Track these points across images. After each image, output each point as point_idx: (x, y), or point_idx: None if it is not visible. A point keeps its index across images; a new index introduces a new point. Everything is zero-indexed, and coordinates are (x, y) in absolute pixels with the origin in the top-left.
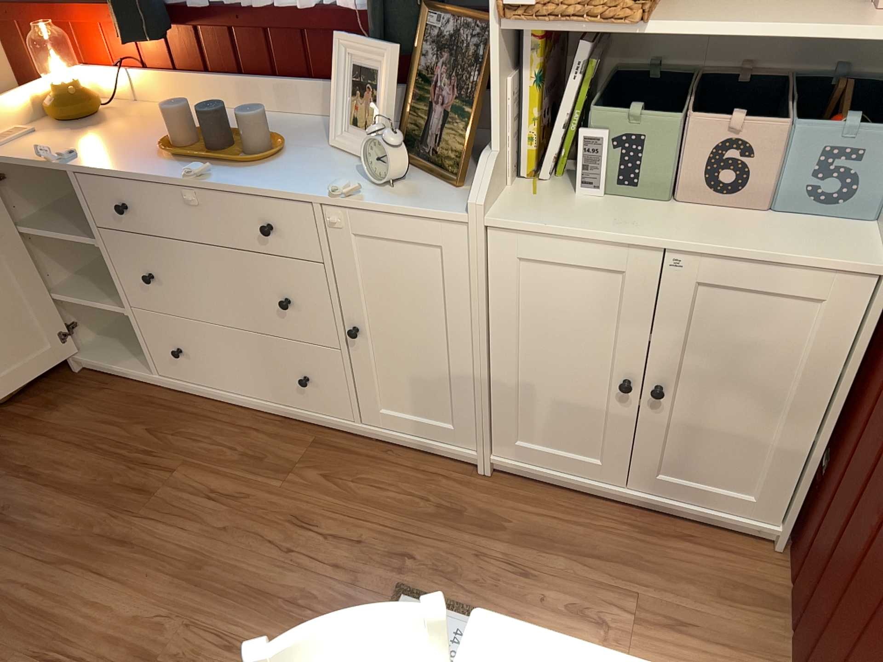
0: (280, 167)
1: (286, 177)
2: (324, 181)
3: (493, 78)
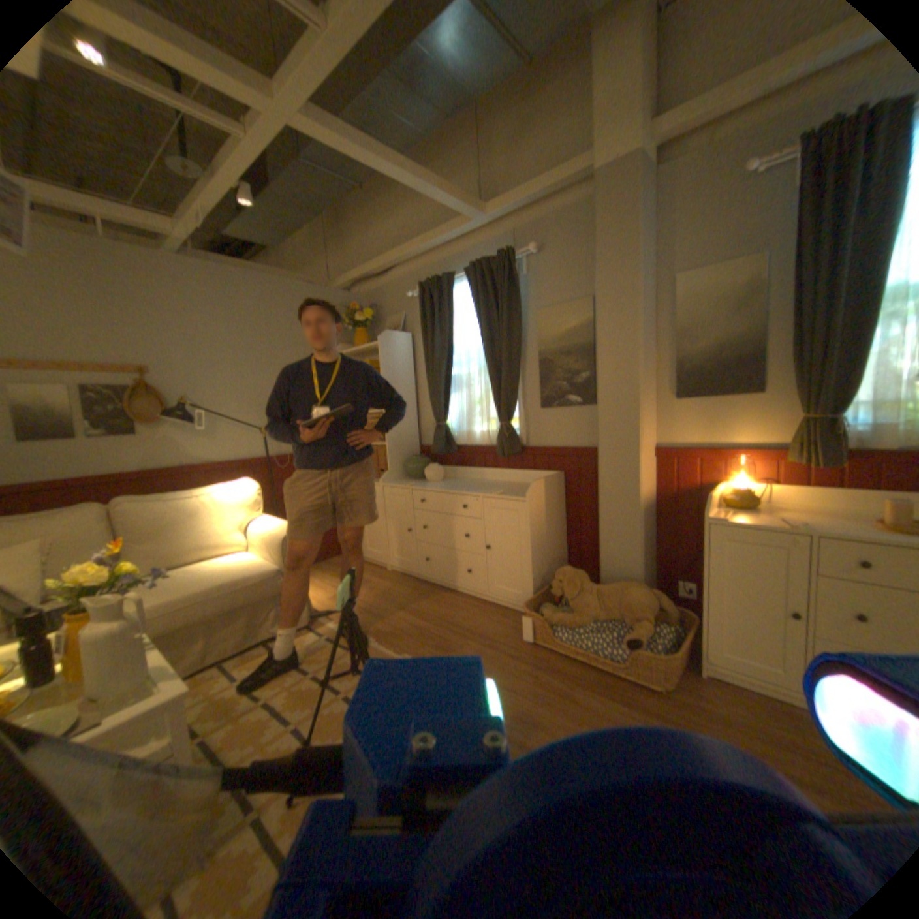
0: None
1: None
2: None
3: None
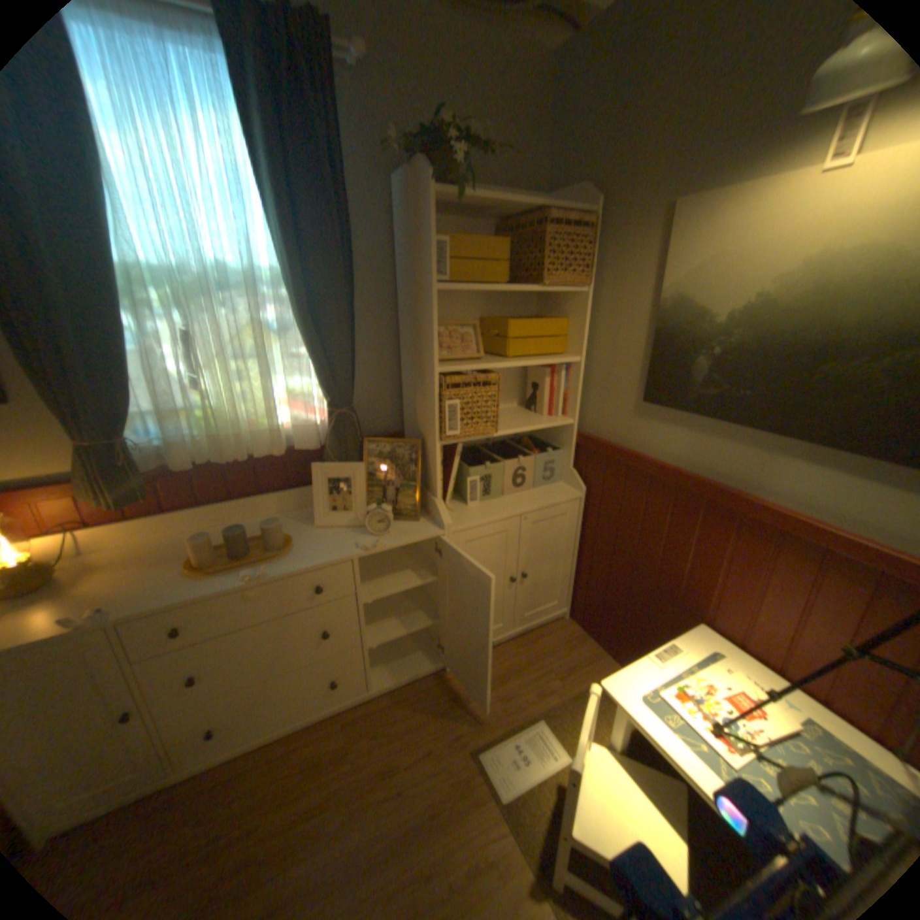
0: (296, 549)
1: (310, 553)
2: (338, 545)
3: (435, 464)
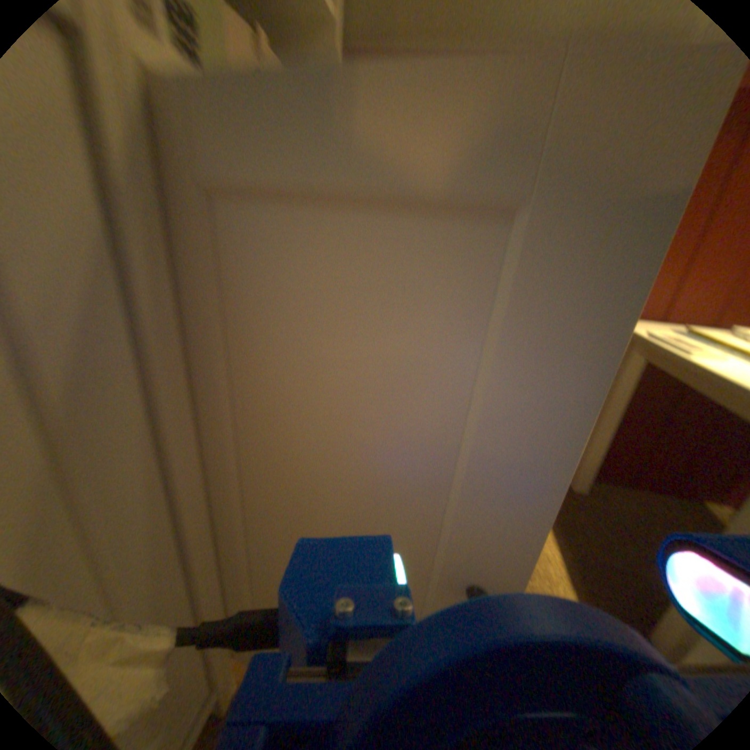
0: None
1: None
2: None
3: None
